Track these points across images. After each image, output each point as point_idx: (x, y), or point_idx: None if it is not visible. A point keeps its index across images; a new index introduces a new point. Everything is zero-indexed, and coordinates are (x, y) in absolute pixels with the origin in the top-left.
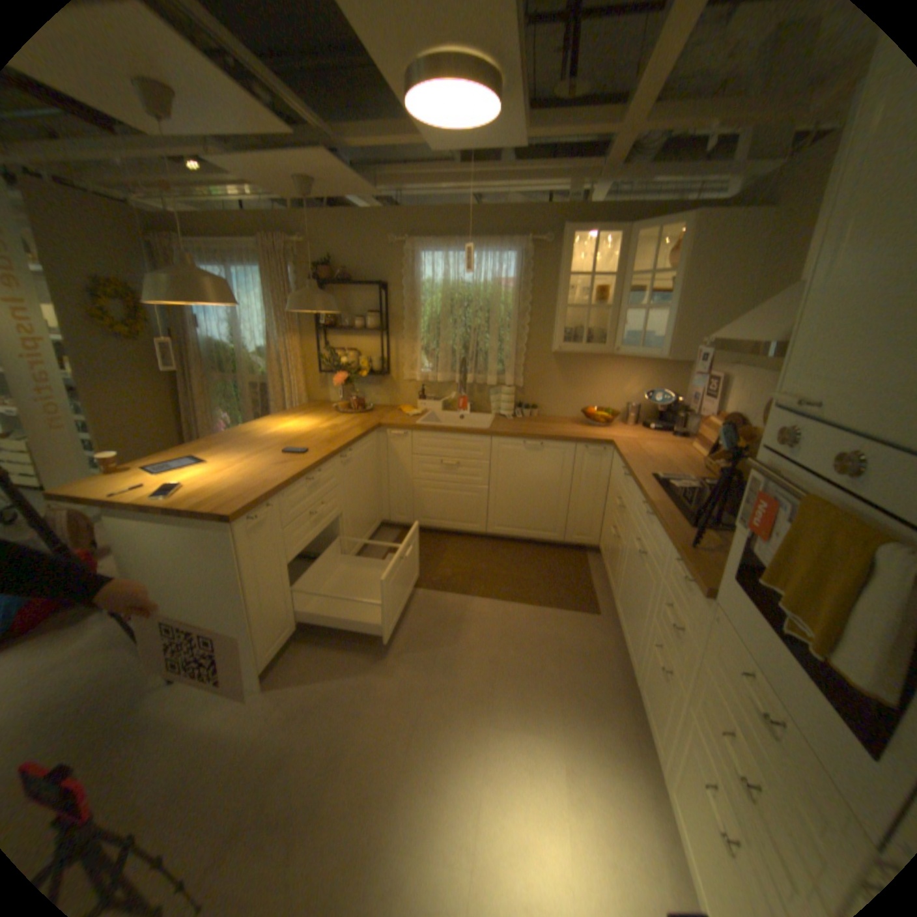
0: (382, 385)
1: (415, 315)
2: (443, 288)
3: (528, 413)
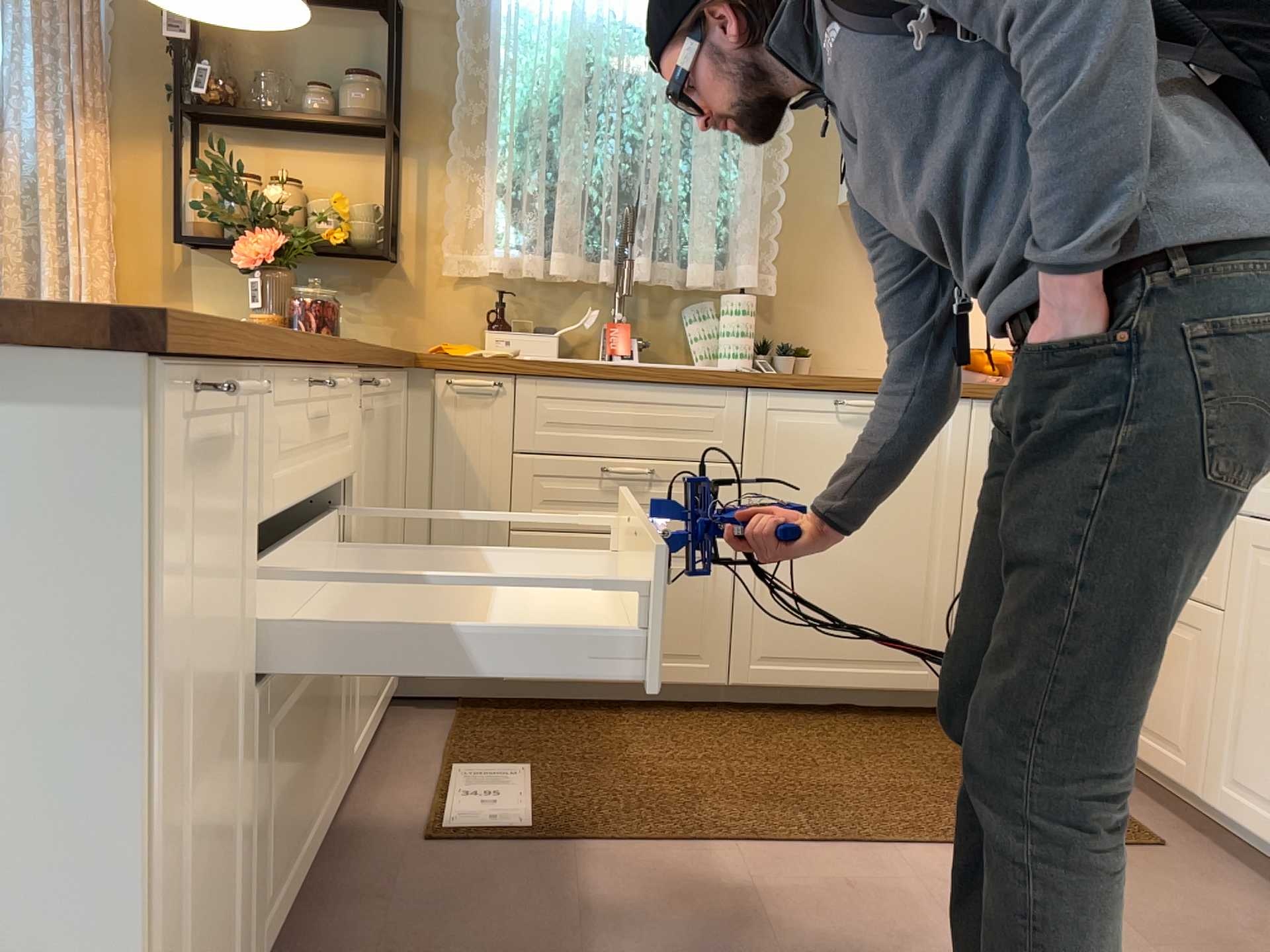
0: (374, 289)
1: (485, 95)
2: (573, 24)
3: (793, 359)
